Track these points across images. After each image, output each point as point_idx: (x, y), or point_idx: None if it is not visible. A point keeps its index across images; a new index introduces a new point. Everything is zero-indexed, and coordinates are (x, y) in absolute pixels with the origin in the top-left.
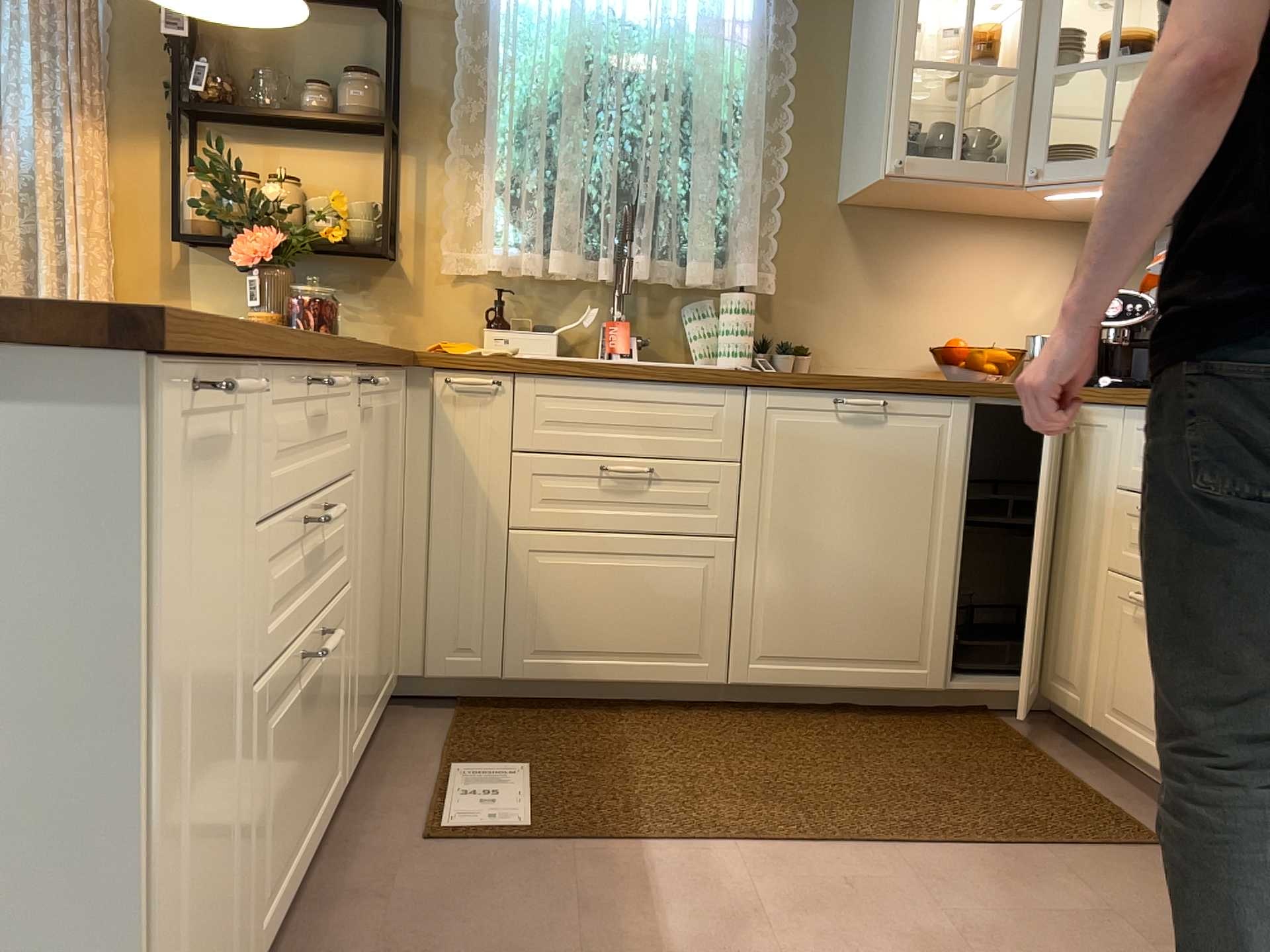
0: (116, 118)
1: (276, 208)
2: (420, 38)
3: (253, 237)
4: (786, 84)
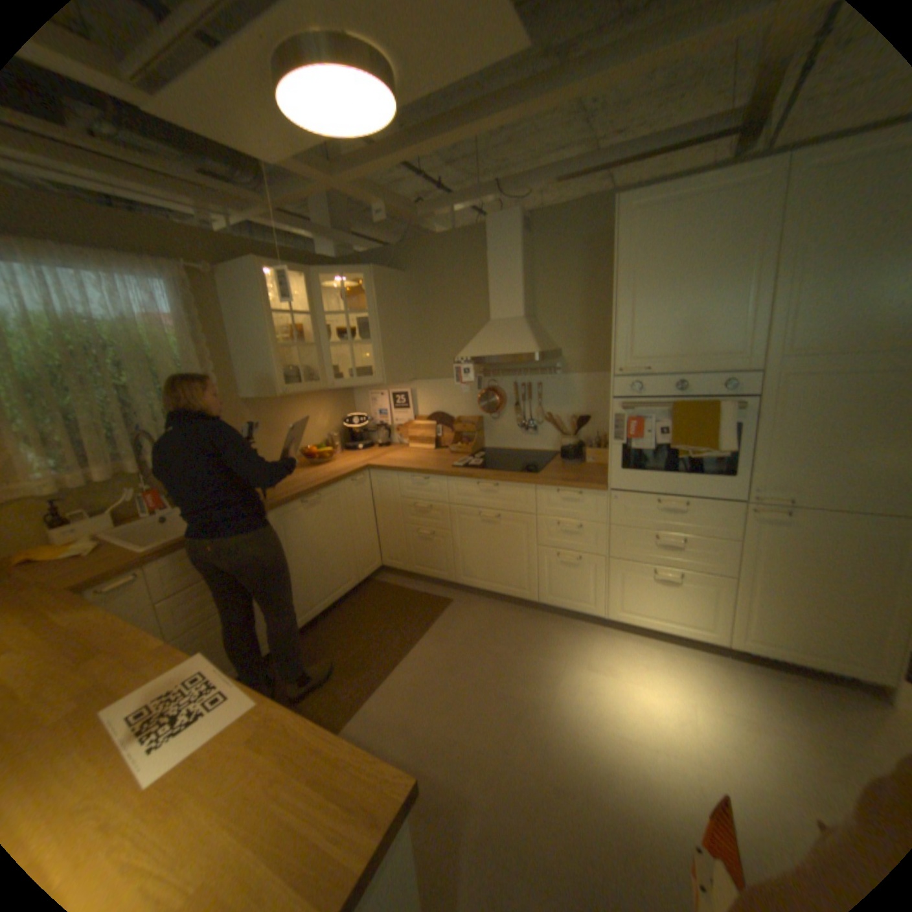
0: None
1: None
2: None
3: None
4: (199, 349)
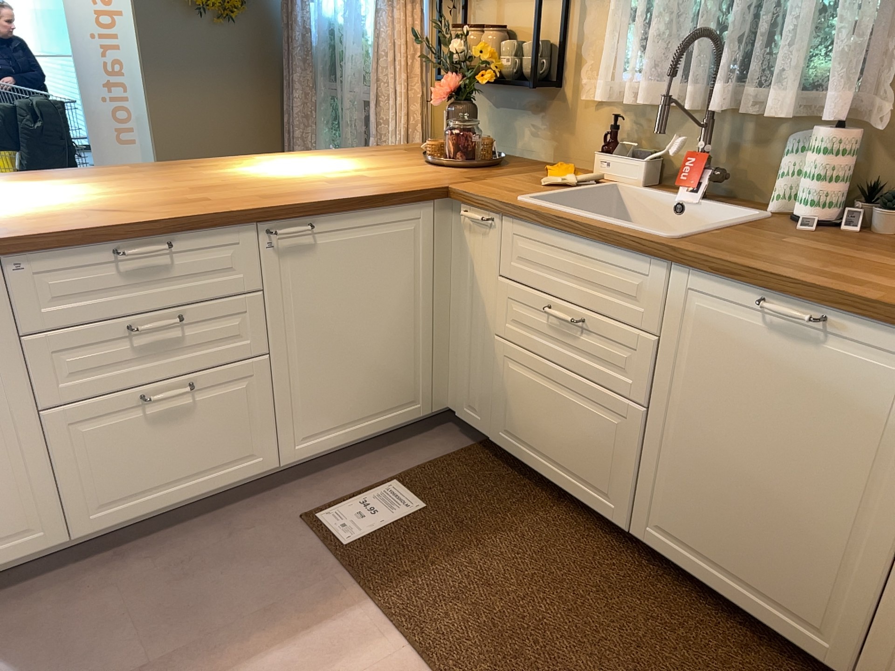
0: None
1: (463, 57)
2: None
3: (444, 82)
4: None
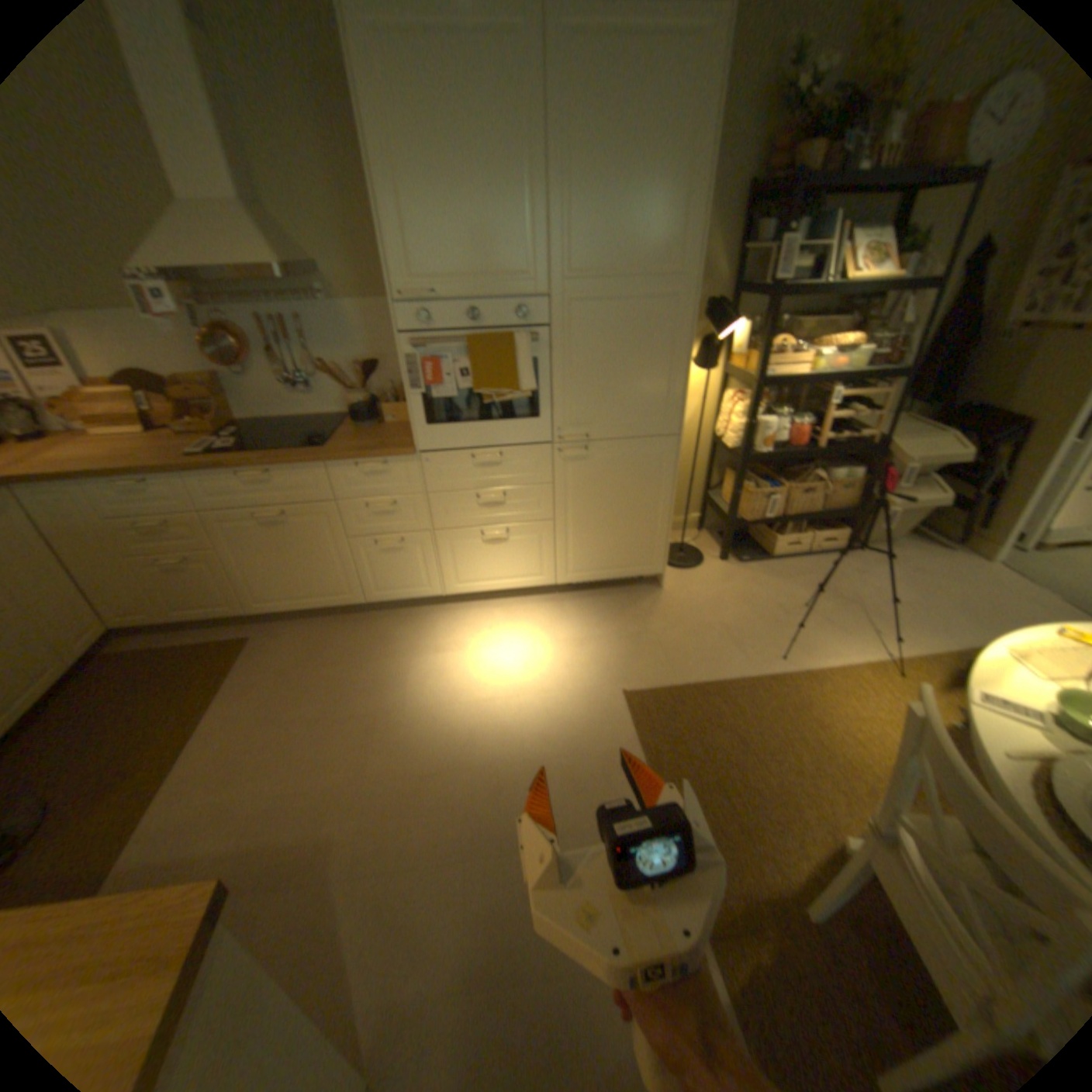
0: None
1: None
2: None
3: None
4: None
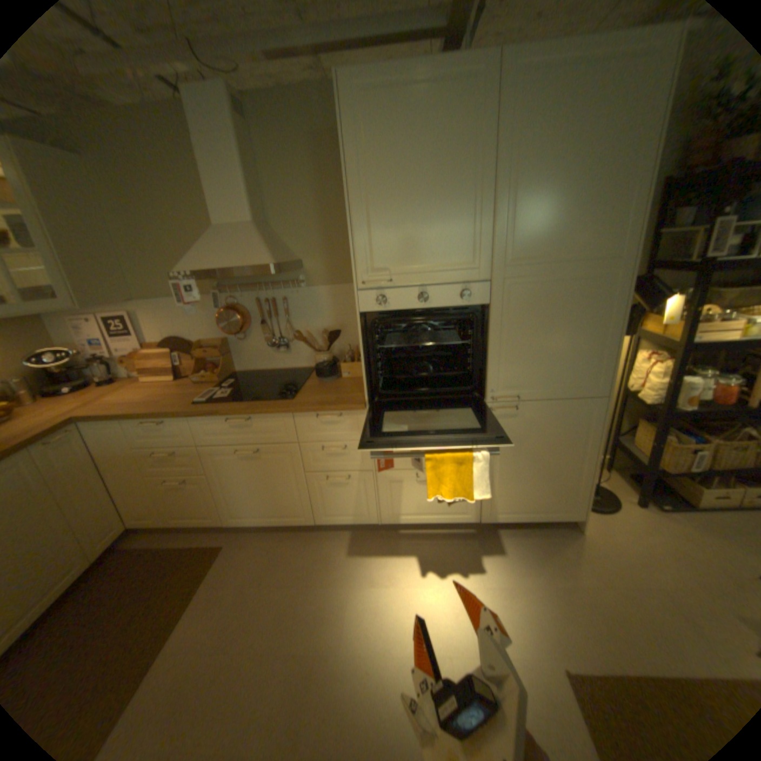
0: None
1: None
2: None
3: None
4: None
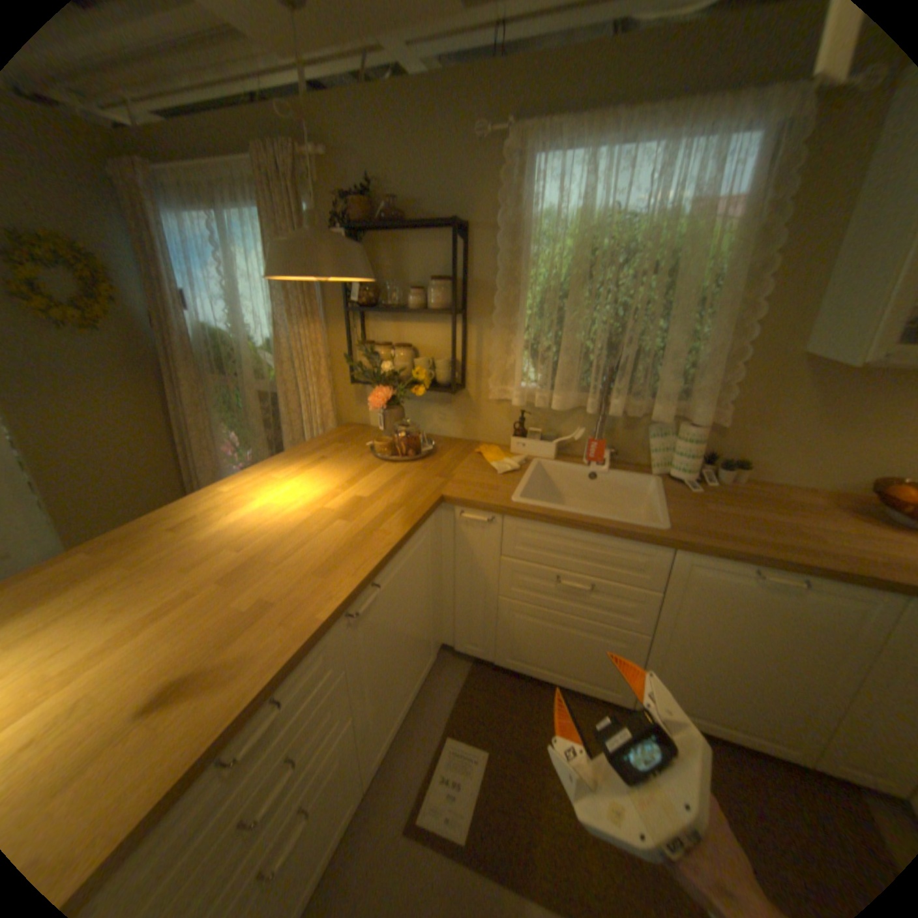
0: (325, 309)
1: (390, 372)
2: (477, 244)
3: (377, 392)
4: (773, 252)
